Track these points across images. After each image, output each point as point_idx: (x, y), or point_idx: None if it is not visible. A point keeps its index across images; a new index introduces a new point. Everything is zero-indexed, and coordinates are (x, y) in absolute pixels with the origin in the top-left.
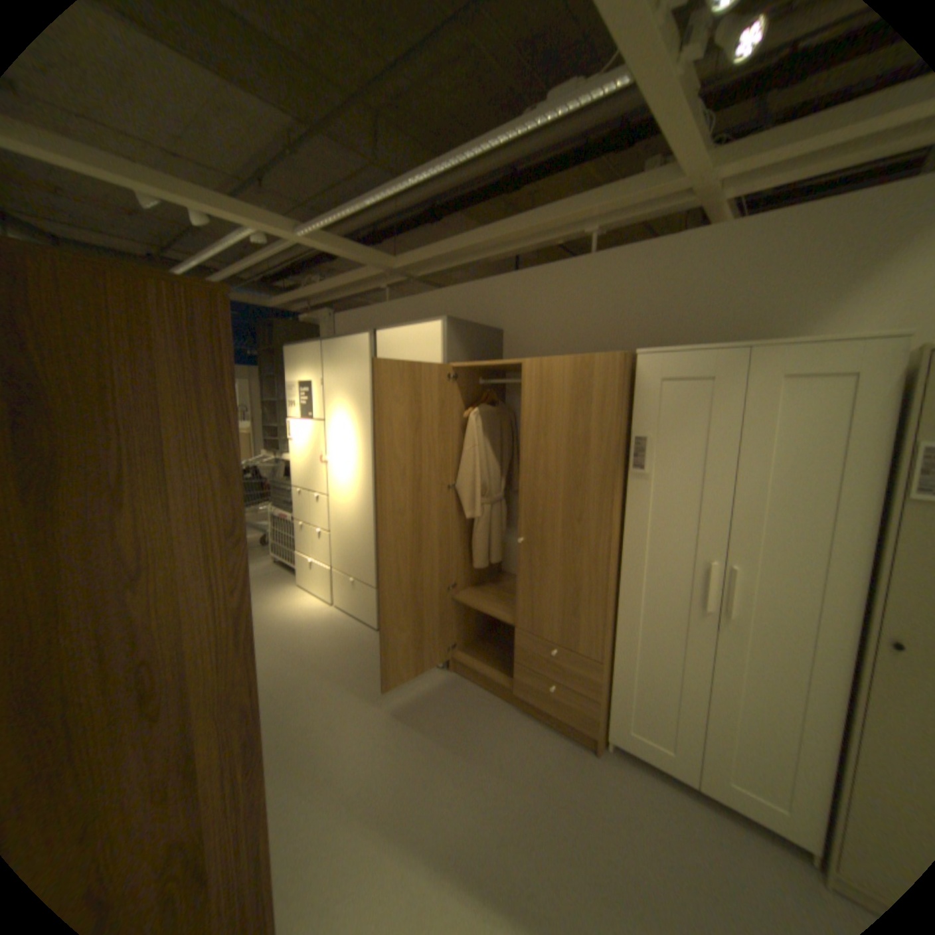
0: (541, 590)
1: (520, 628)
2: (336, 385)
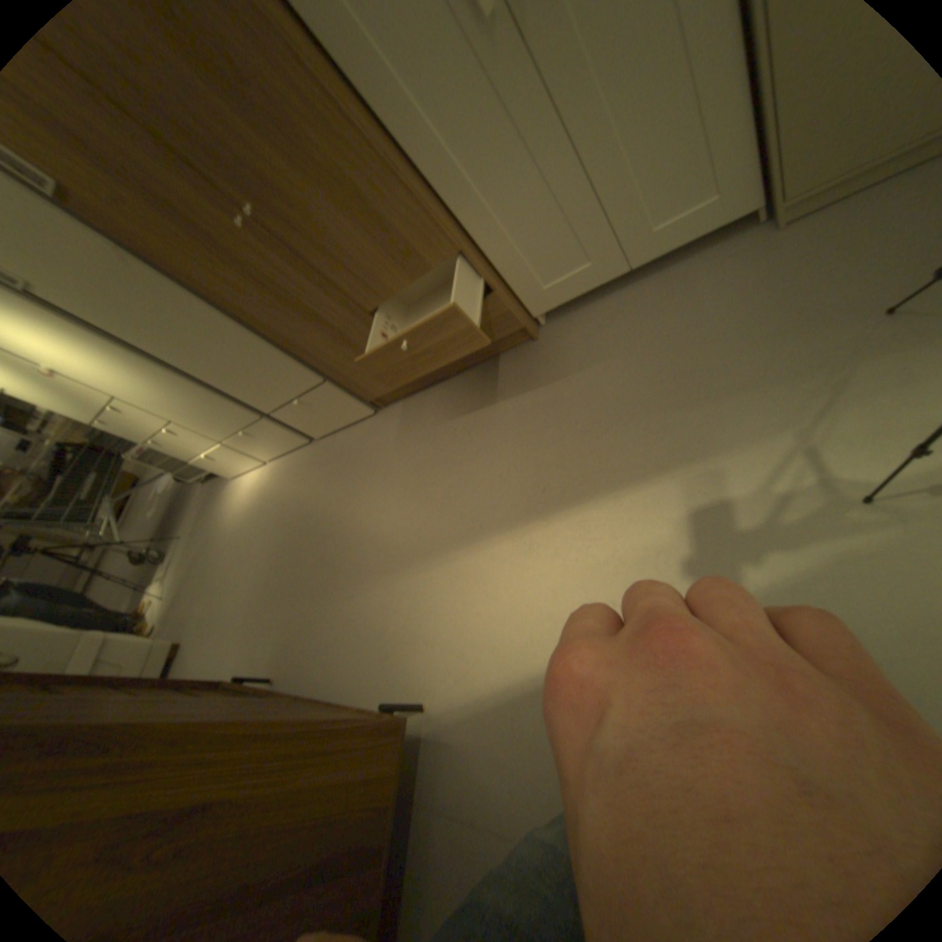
0: (335, 240)
1: (371, 306)
2: None
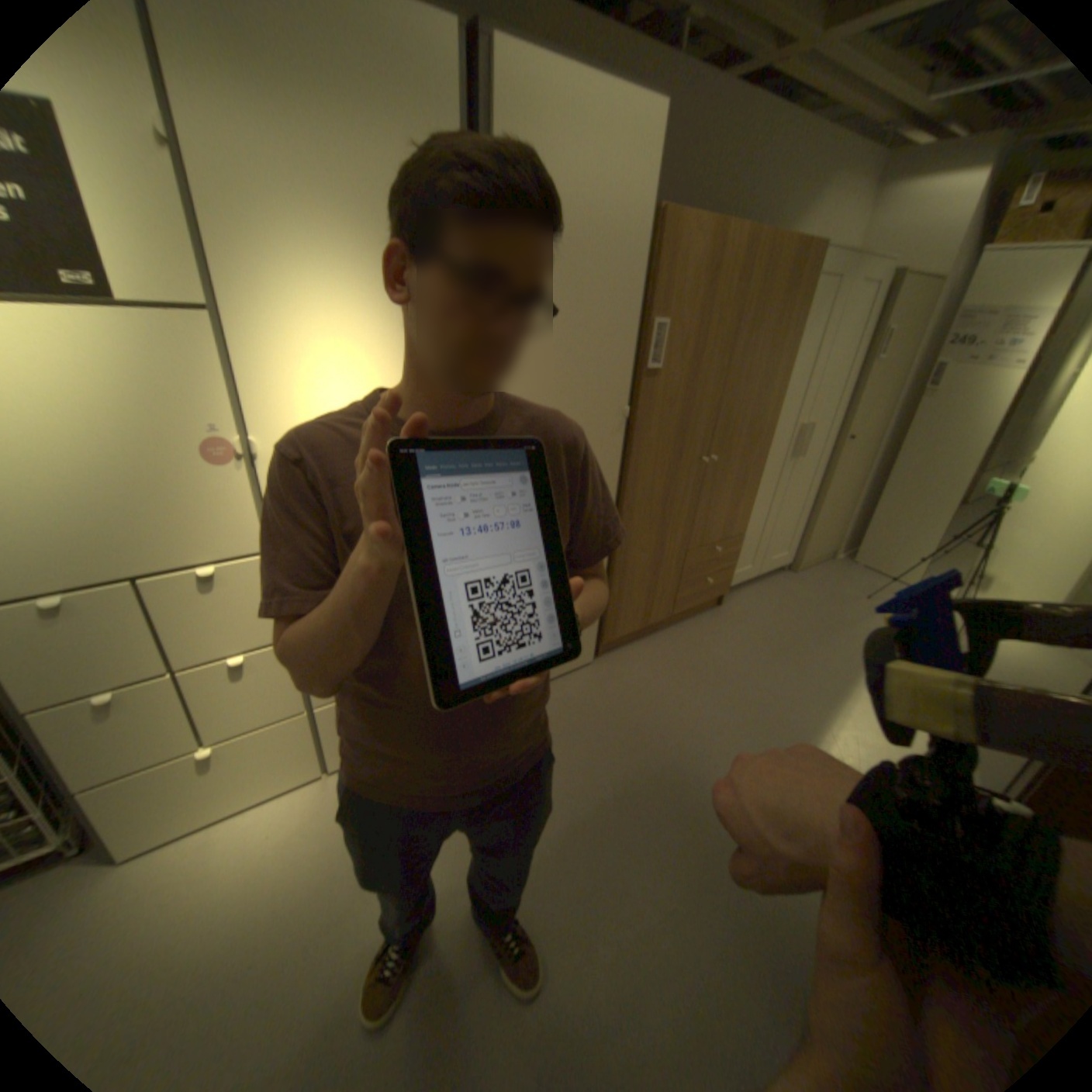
0: (716, 501)
1: (690, 550)
2: (285, 168)
